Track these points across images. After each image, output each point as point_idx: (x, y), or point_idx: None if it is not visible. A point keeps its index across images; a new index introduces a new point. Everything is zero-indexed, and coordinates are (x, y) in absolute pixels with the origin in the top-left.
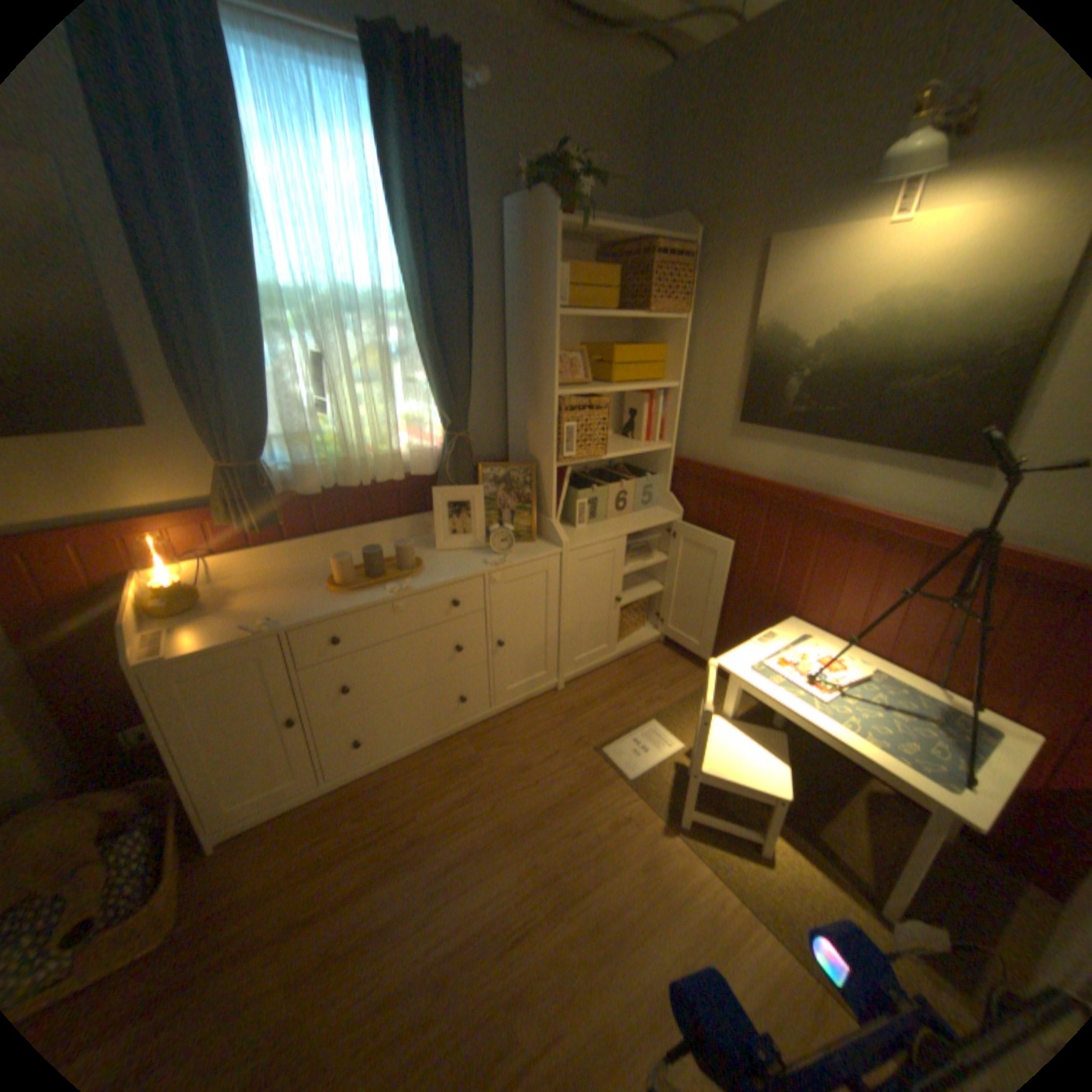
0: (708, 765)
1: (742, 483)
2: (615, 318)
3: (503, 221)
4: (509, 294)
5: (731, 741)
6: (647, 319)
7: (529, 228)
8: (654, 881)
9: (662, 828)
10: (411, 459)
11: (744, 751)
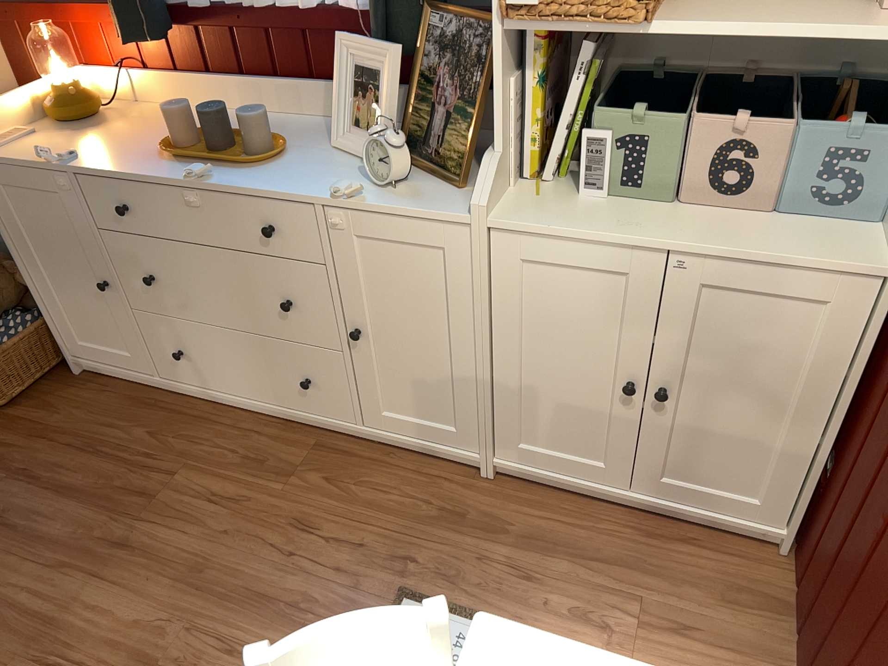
0: None
1: None
2: None
3: None
4: None
5: None
6: None
7: None
8: None
9: None
10: None
11: None
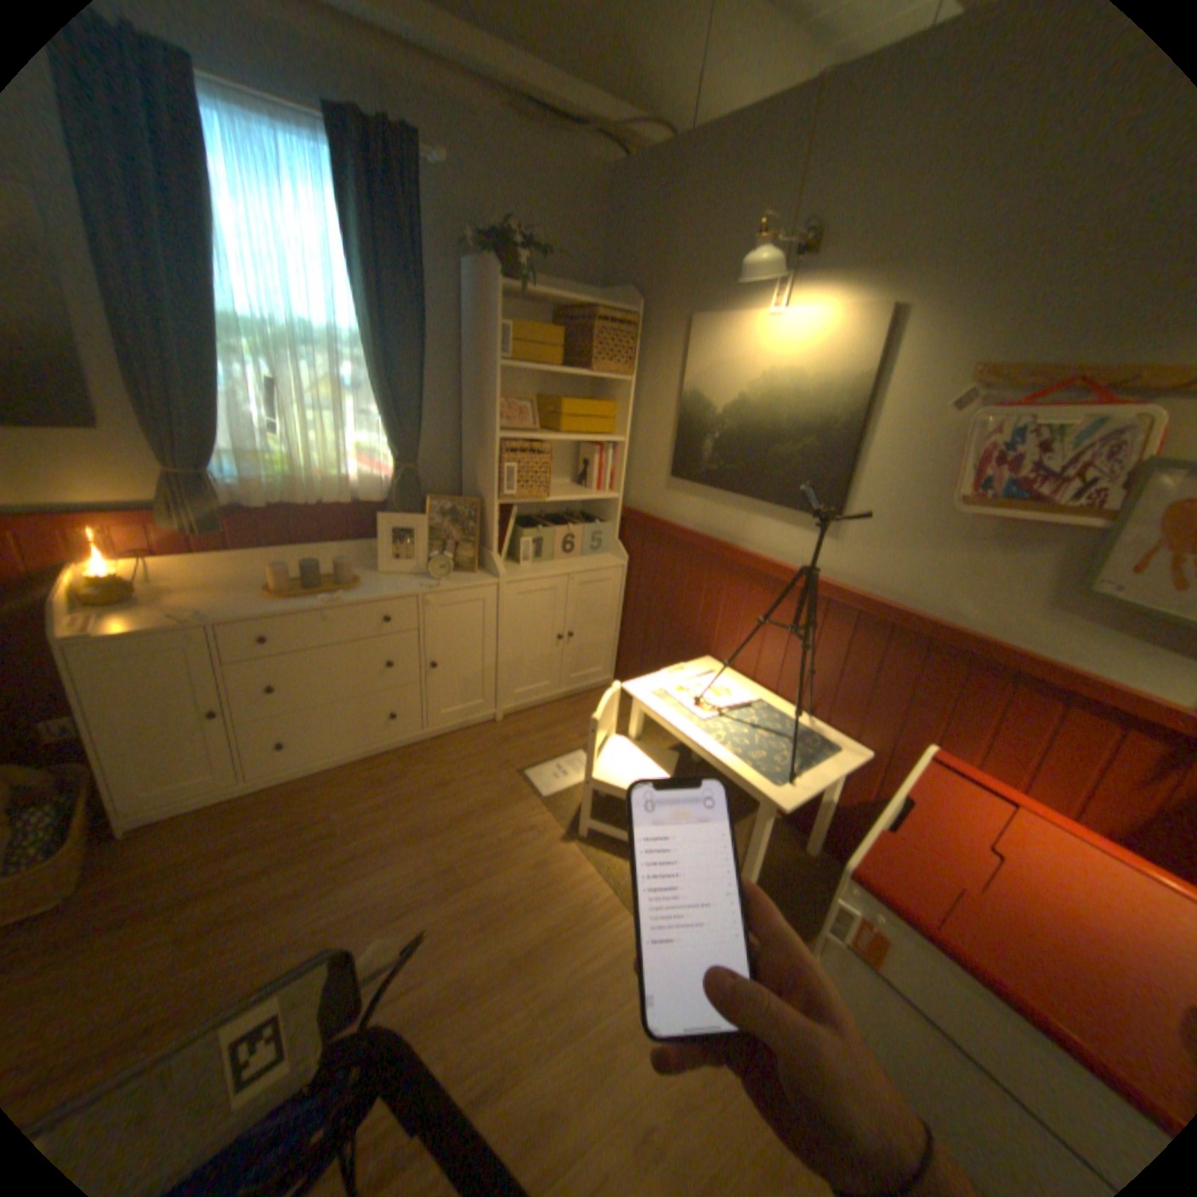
0: (599, 774)
1: (671, 532)
2: (570, 376)
3: (462, 280)
4: (464, 345)
5: (627, 757)
6: (600, 379)
7: (479, 288)
8: (541, 876)
9: (561, 837)
10: (361, 487)
11: (636, 765)
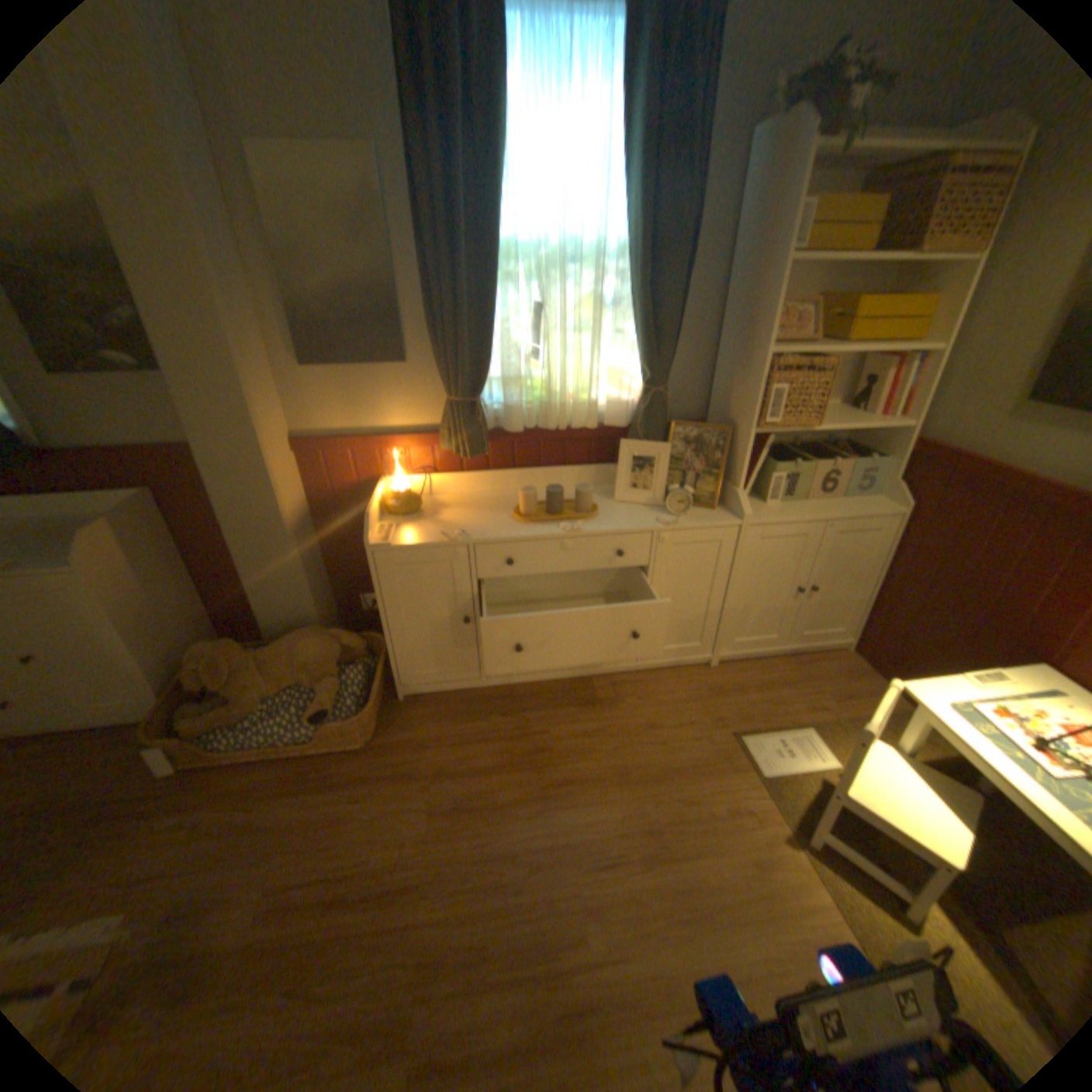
0: (859, 792)
1: (1011, 480)
2: (873, 263)
3: (750, 154)
4: (741, 238)
5: (900, 779)
6: (920, 261)
7: (777, 158)
8: (762, 881)
9: (787, 837)
10: (607, 410)
11: (915, 795)
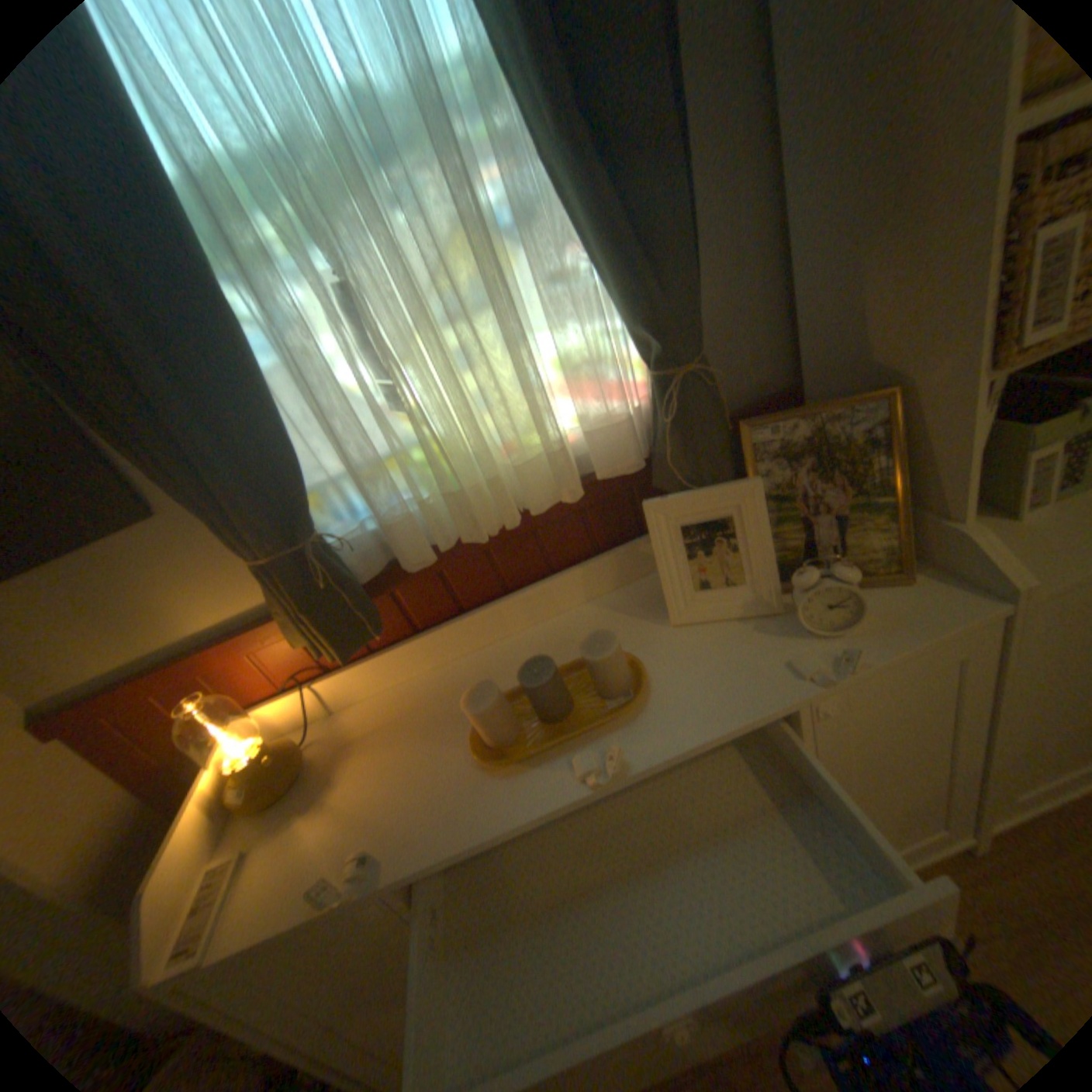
0: None
1: None
2: None
3: None
4: None
5: None
6: None
7: None
8: None
9: None
10: (594, 442)
11: None
